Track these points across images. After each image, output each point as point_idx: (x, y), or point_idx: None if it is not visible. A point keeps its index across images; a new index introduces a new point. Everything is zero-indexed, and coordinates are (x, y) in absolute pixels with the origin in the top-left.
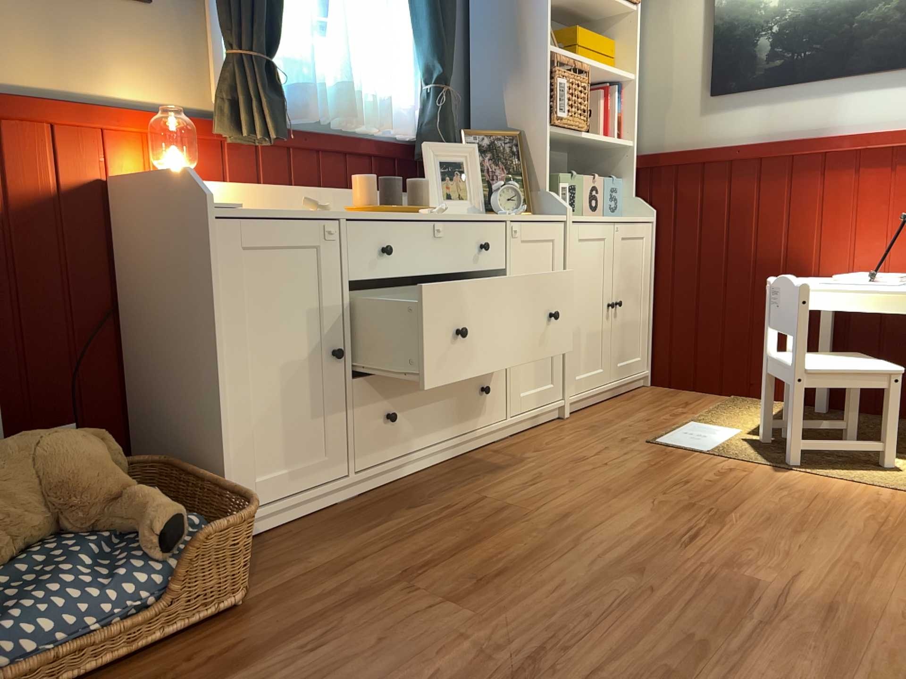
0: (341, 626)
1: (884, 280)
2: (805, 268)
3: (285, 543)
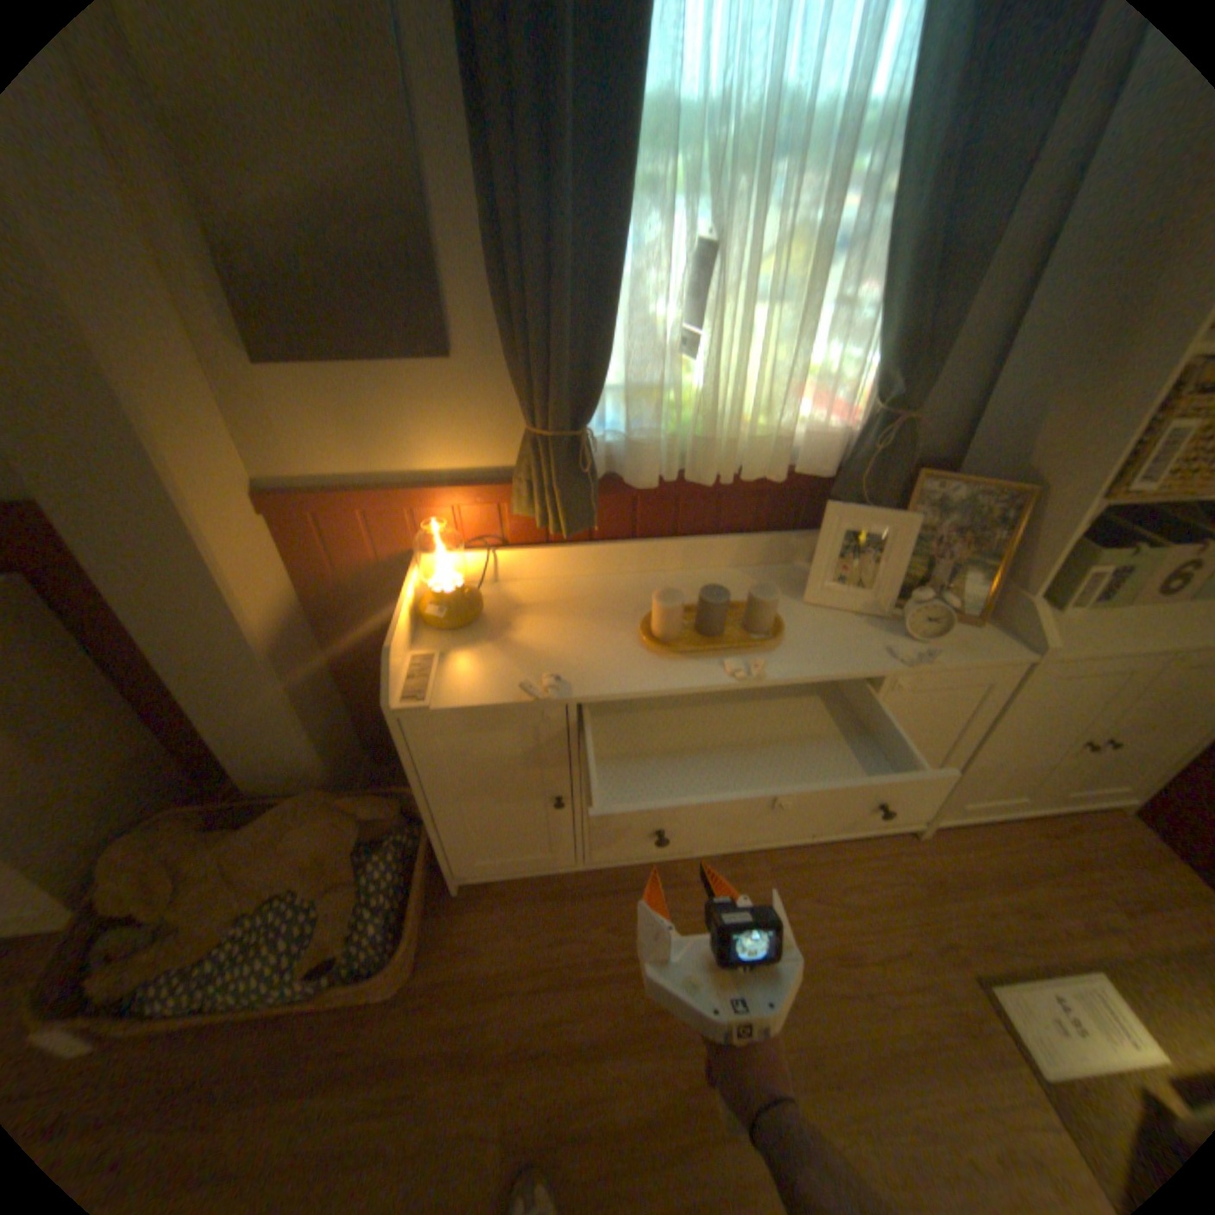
0: (421, 1094)
1: None
2: None
3: (493, 912)
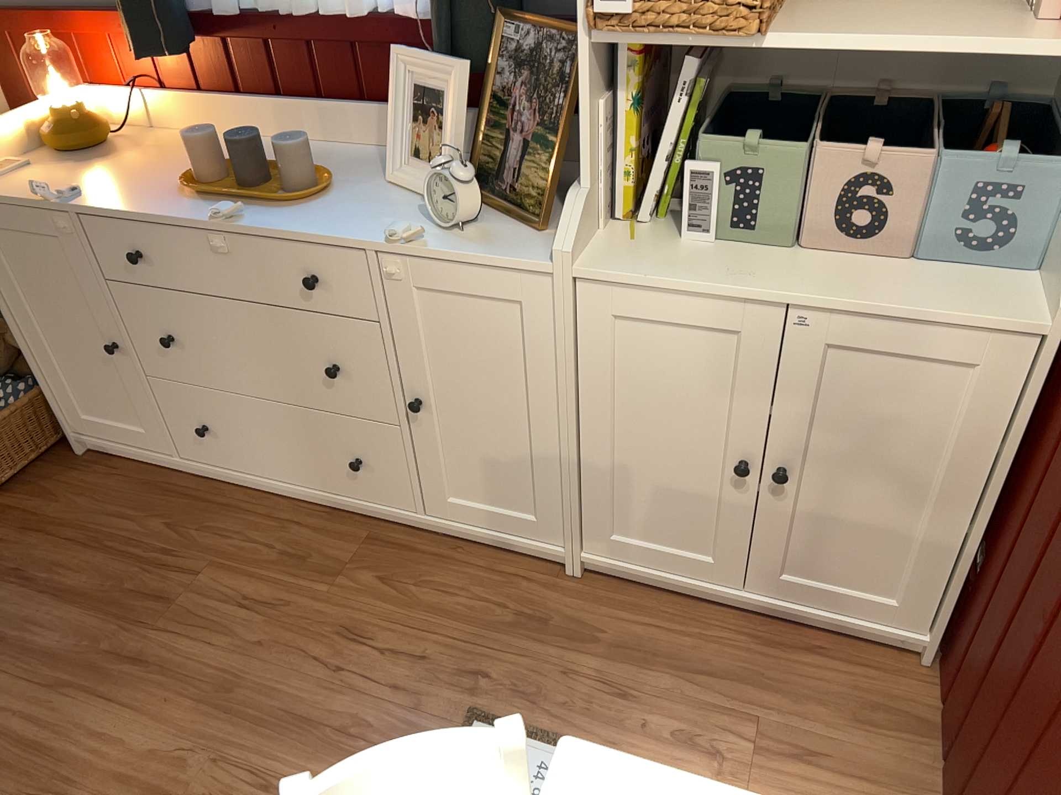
0: None
1: None
2: None
3: (104, 474)
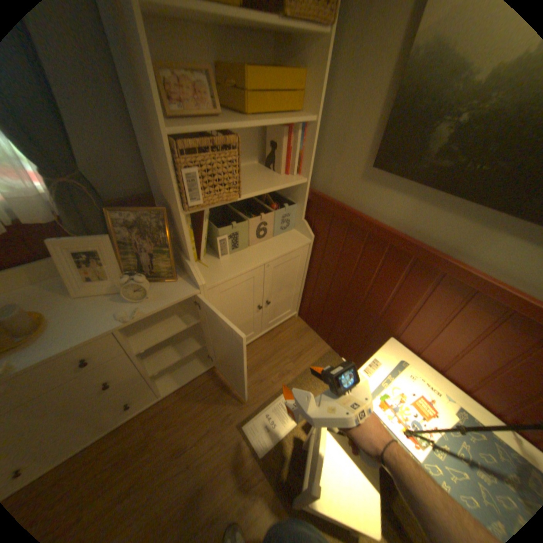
0: None
1: (418, 443)
2: (393, 330)
3: None
